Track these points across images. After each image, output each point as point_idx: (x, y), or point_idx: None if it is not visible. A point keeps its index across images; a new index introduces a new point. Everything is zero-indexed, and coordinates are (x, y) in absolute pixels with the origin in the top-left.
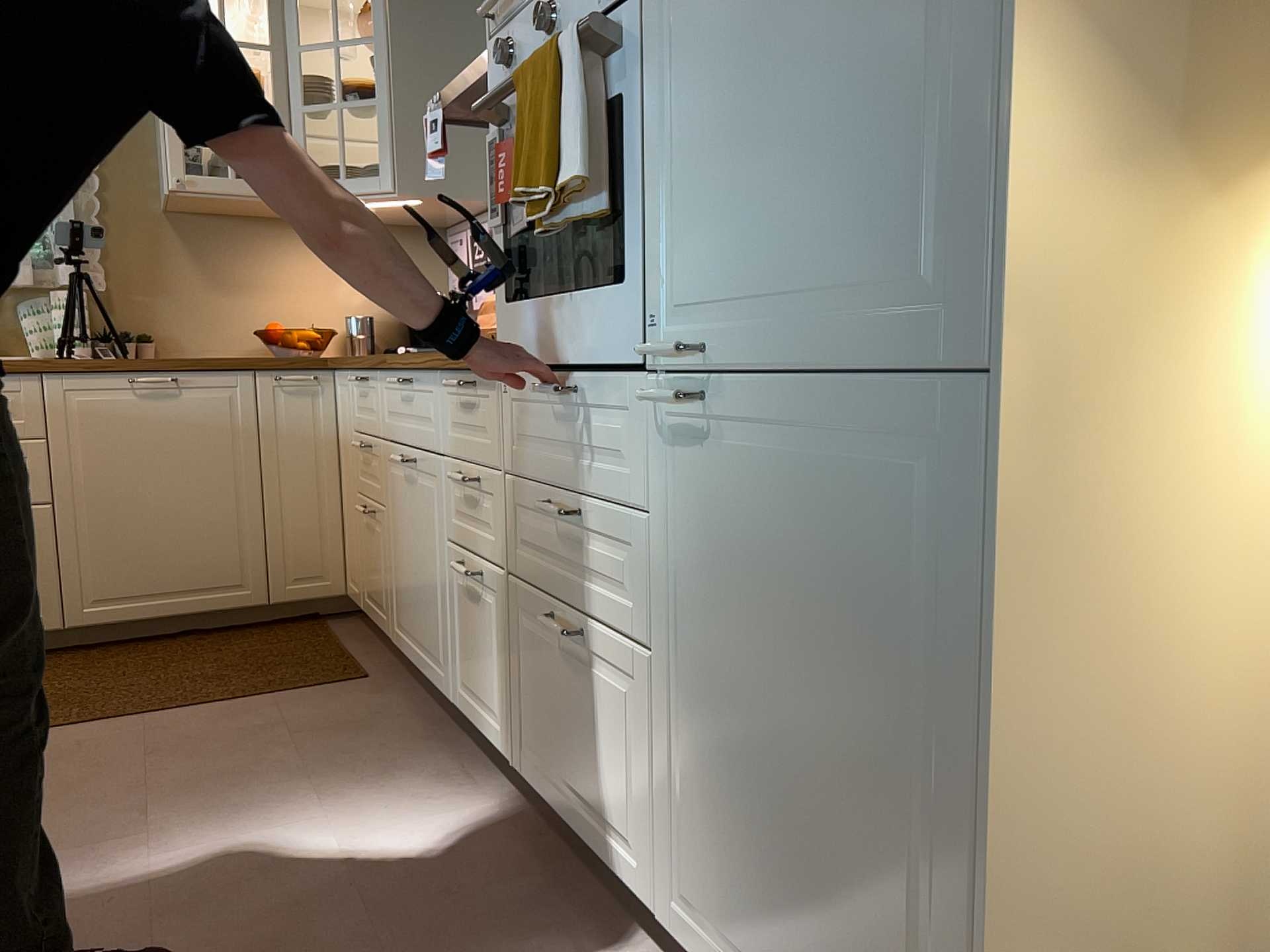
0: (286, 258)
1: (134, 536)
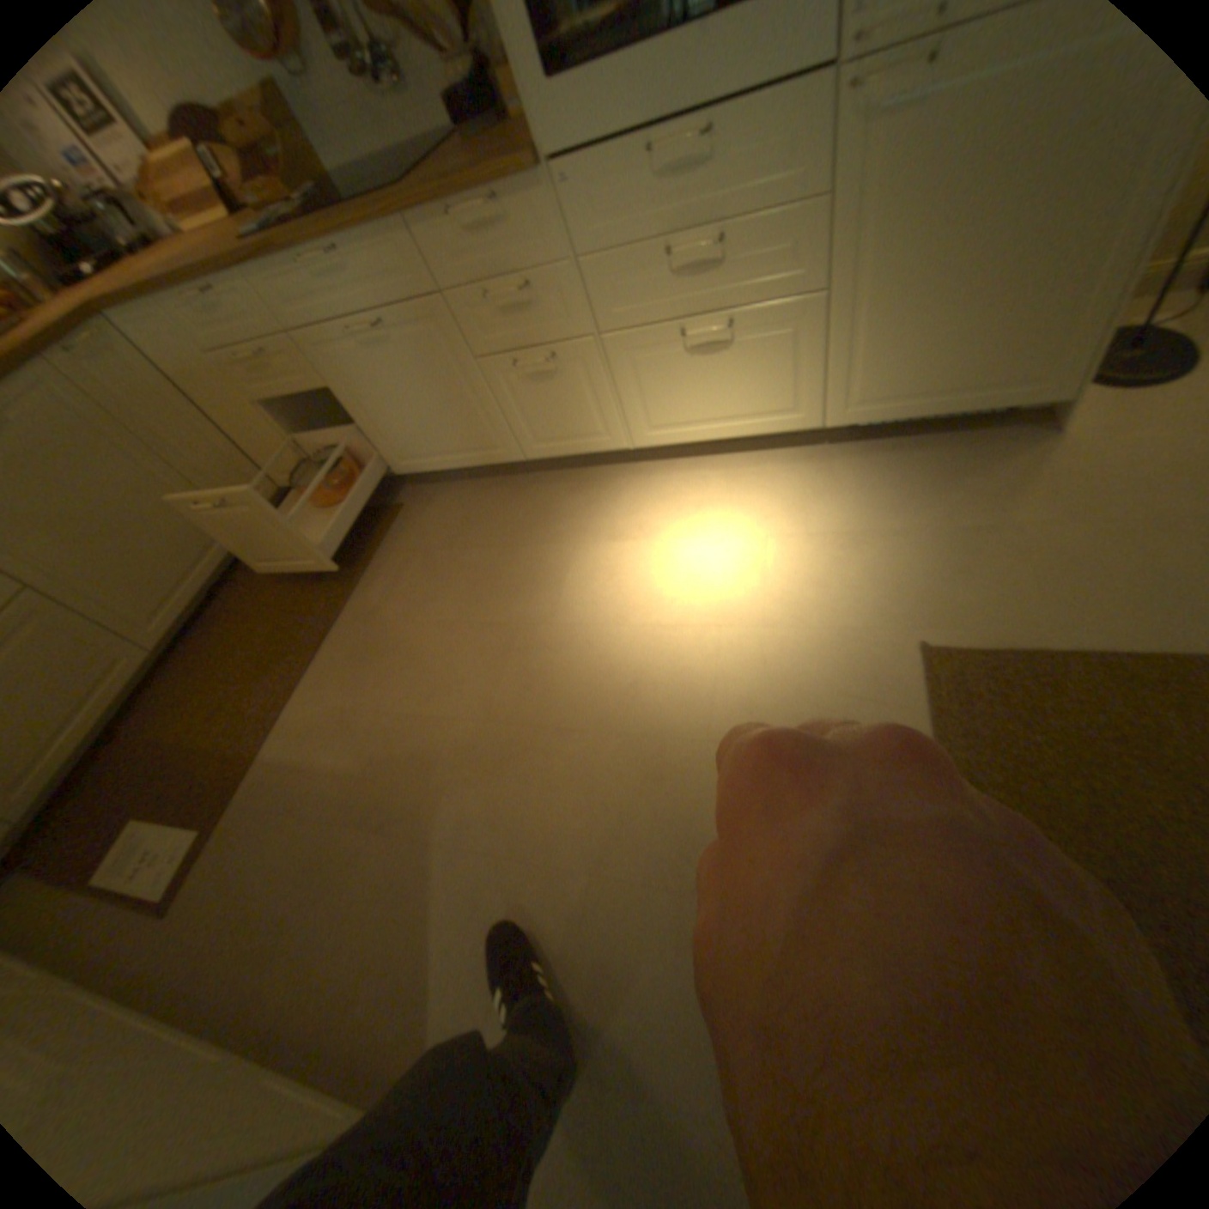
0: None
1: (119, 559)
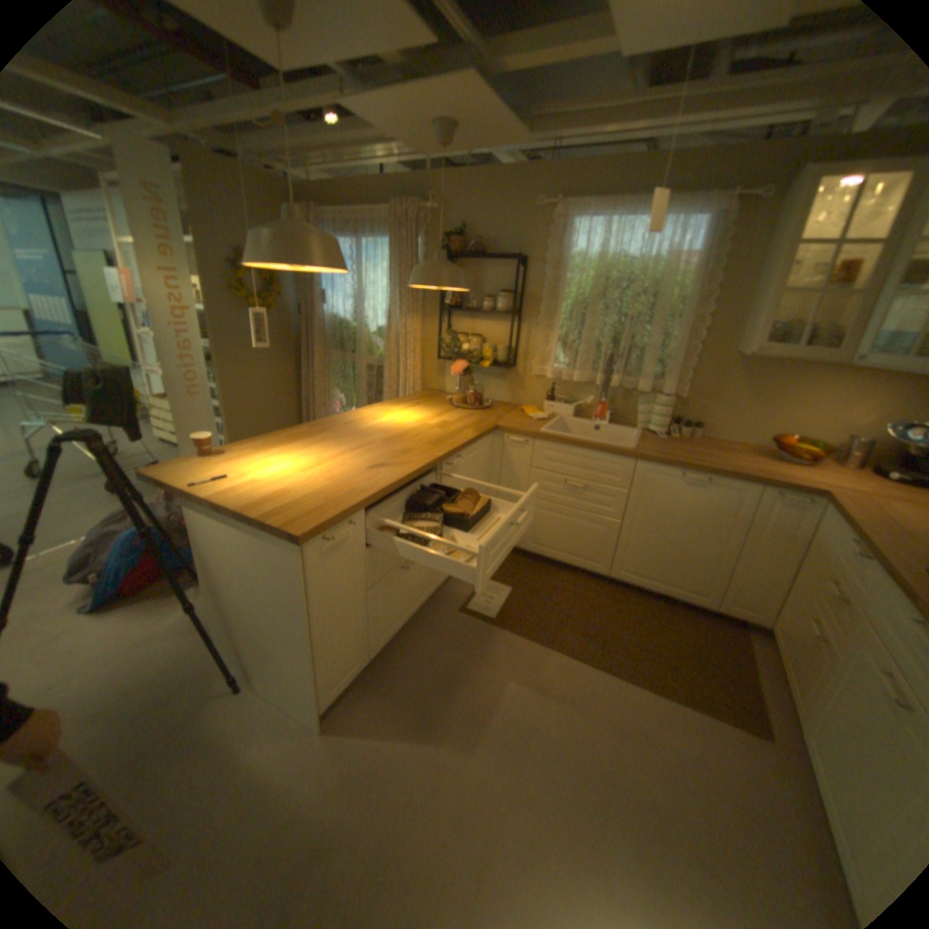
0: (817, 387)
1: (656, 550)
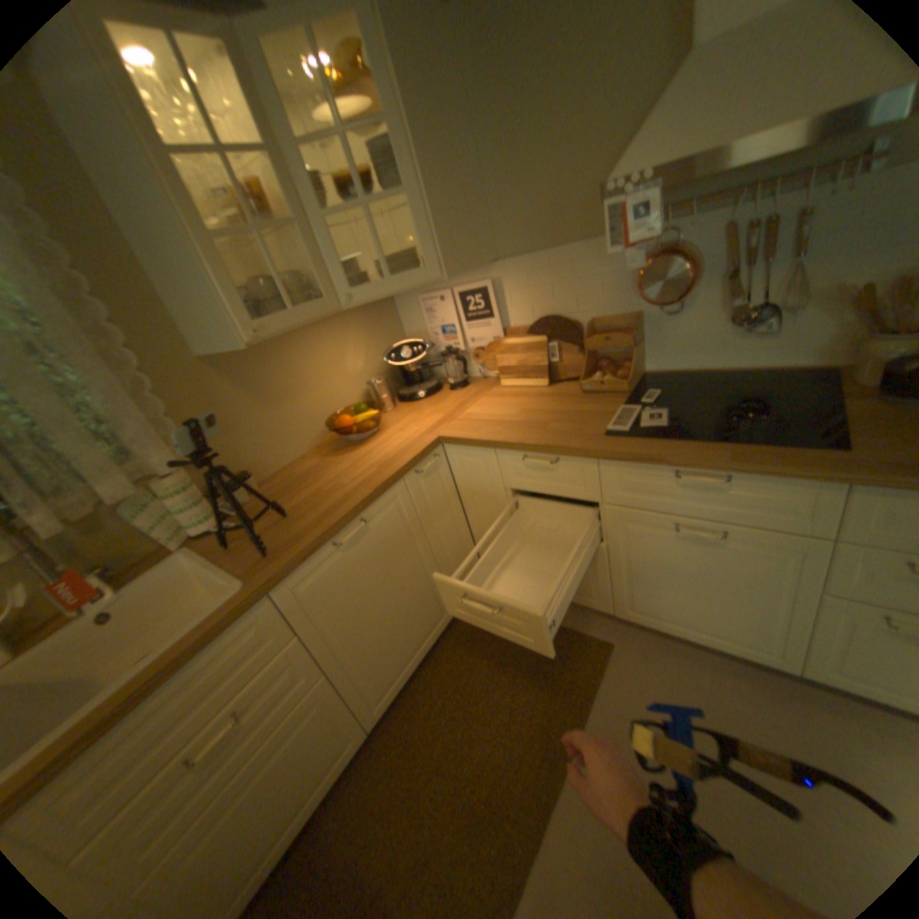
0: (305, 357)
1: (381, 644)
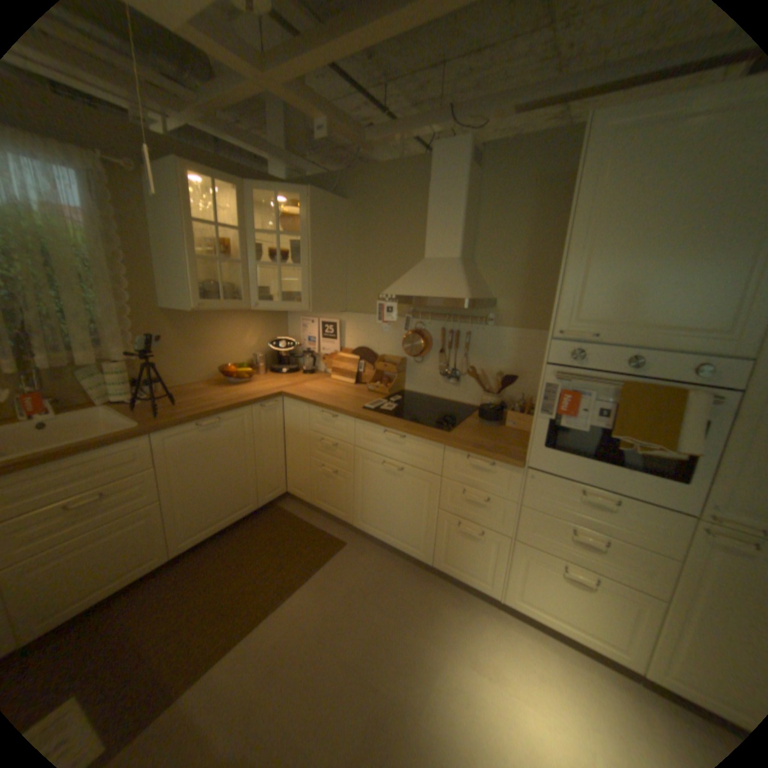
0: (221, 328)
1: (200, 502)
